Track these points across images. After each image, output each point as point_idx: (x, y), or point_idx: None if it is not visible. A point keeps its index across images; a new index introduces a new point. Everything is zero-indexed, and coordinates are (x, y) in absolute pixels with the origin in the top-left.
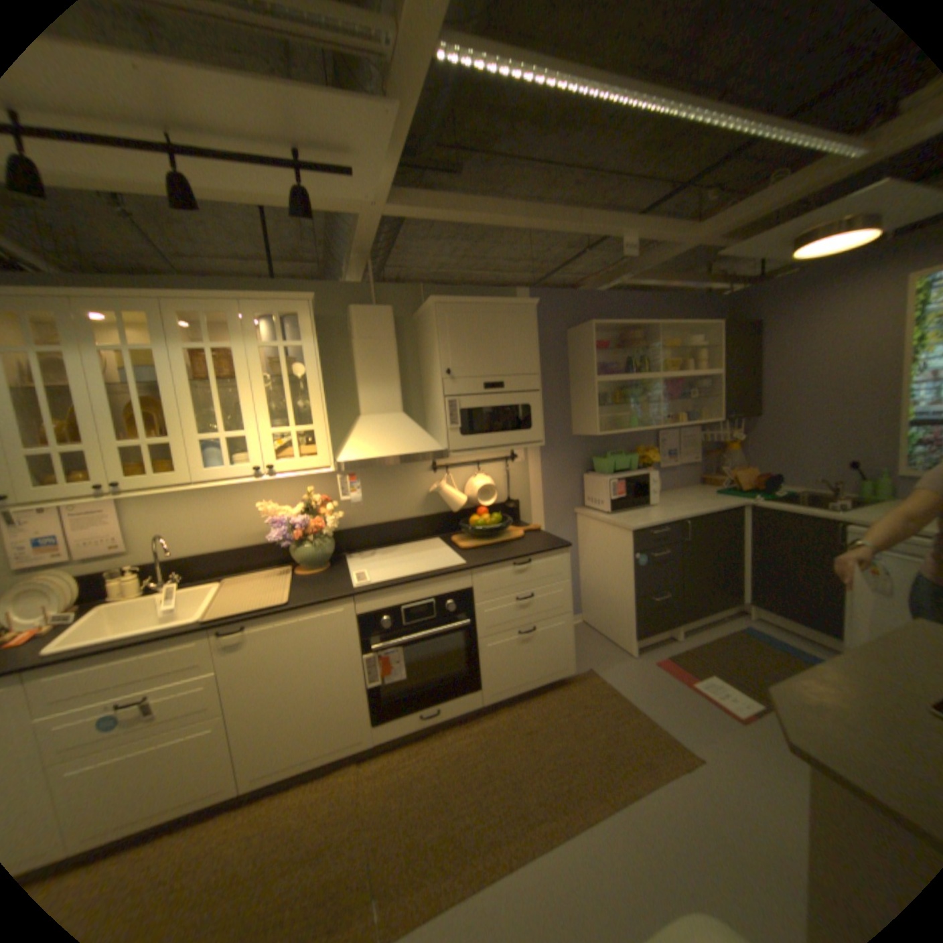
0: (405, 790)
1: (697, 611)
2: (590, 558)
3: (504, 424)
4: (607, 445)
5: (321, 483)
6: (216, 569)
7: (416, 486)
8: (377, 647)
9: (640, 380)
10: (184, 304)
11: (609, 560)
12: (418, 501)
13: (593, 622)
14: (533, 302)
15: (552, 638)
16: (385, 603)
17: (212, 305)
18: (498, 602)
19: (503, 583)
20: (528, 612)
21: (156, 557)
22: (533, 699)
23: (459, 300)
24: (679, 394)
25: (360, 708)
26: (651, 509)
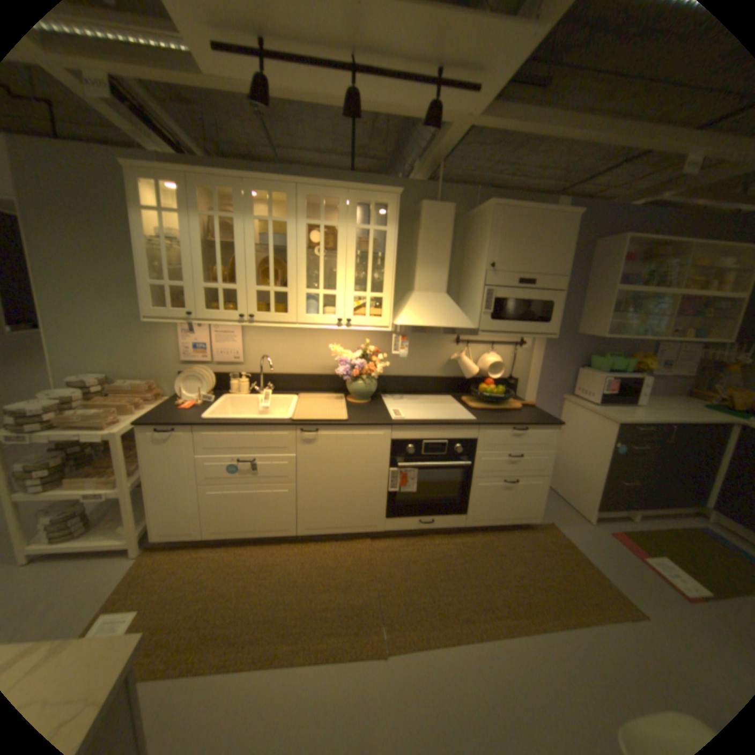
0: (405, 566)
1: (660, 502)
2: (569, 438)
3: (528, 314)
4: (608, 347)
5: (373, 338)
6: (295, 386)
7: (441, 353)
8: (402, 465)
9: (658, 293)
10: (311, 190)
11: (588, 443)
12: (439, 364)
13: (558, 488)
14: (580, 211)
15: (530, 492)
16: (412, 435)
17: (329, 191)
18: (495, 455)
19: (502, 441)
20: (516, 467)
21: (261, 370)
22: (503, 532)
23: (515, 203)
24: (691, 311)
25: (381, 503)
26: (638, 409)
